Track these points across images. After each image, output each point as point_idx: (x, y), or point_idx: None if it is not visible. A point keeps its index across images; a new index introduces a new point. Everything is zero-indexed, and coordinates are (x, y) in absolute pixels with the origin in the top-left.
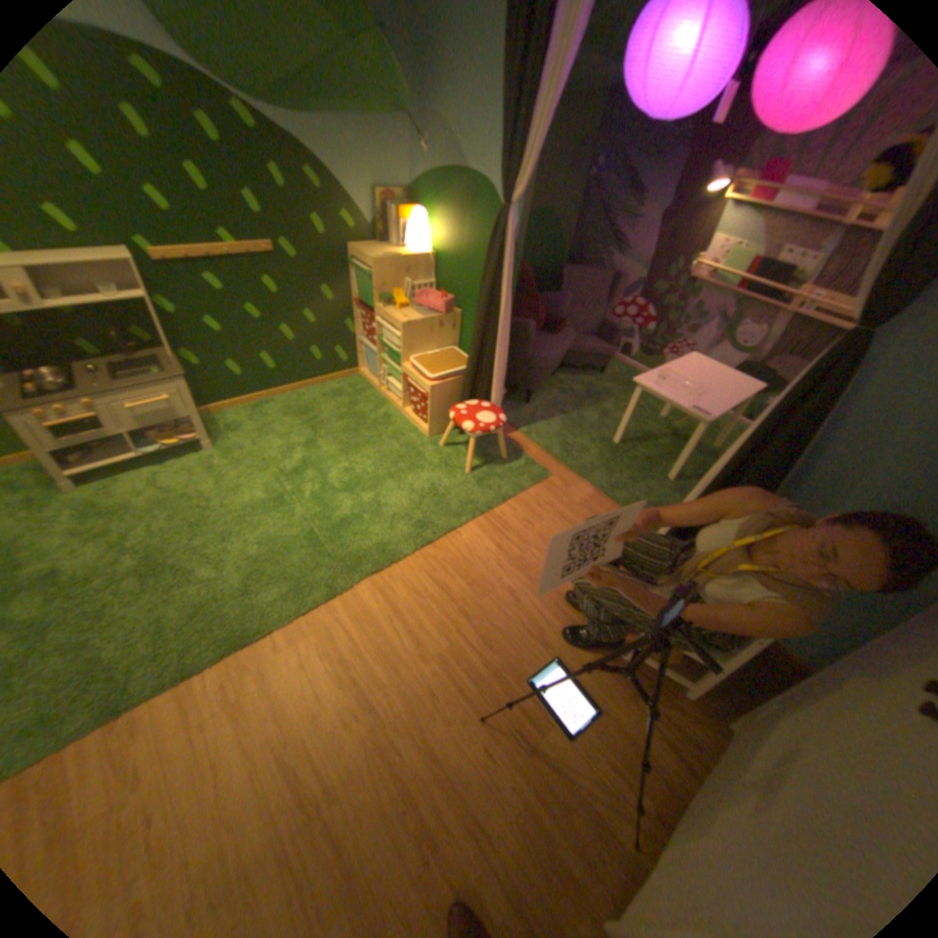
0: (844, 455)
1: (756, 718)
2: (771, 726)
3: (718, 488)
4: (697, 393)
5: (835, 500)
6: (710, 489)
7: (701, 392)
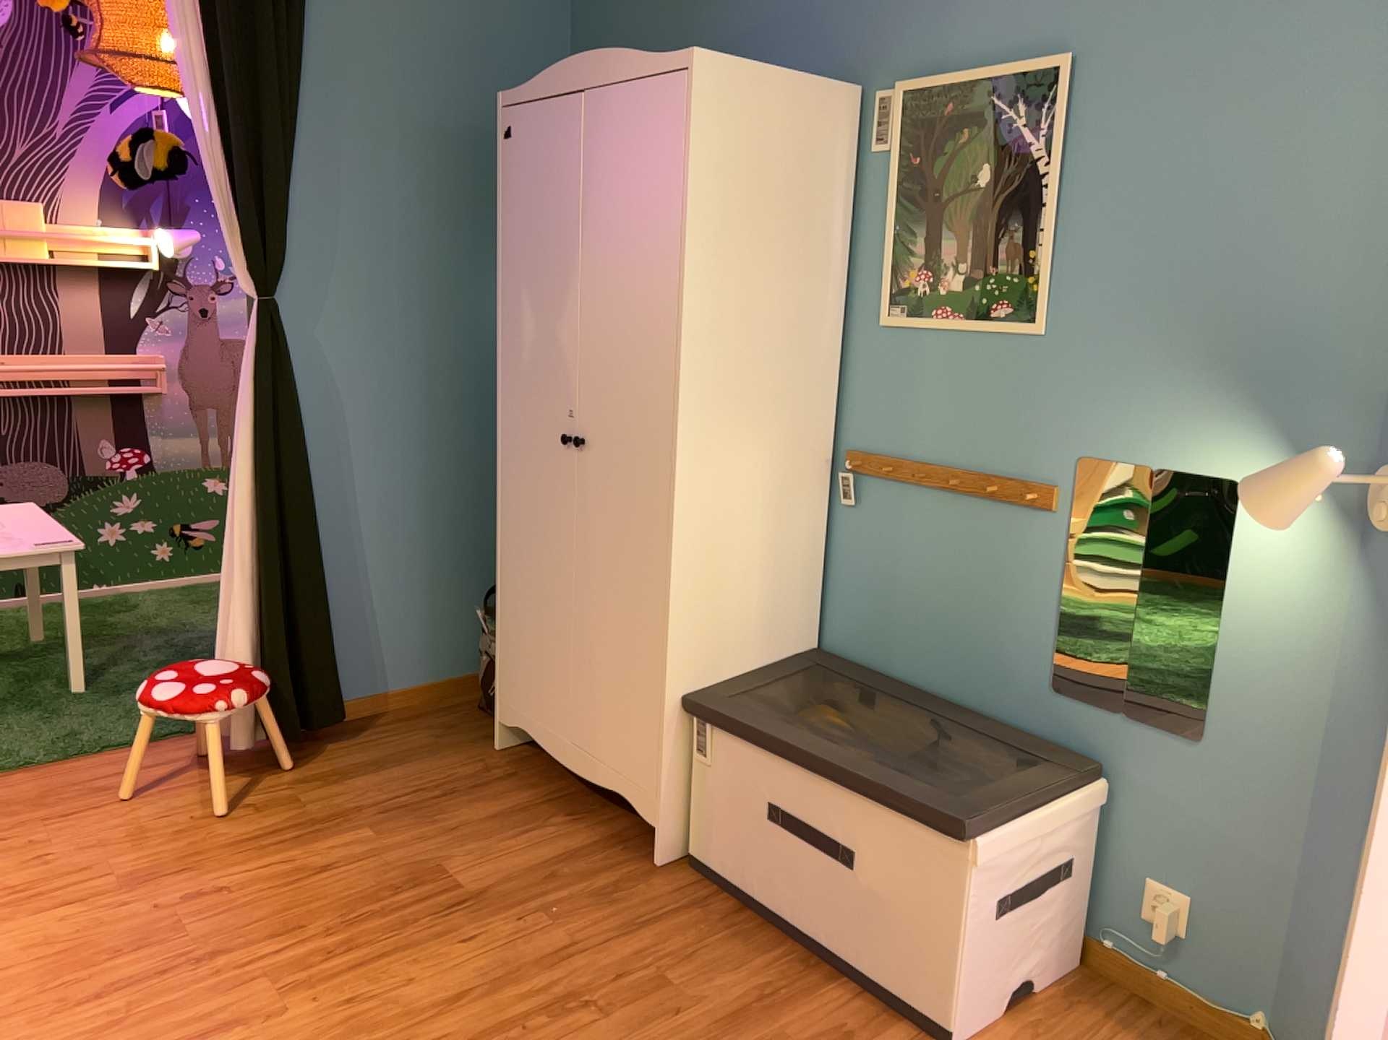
0: (319, 429)
1: (502, 687)
2: (521, 647)
3: (250, 544)
4: (7, 530)
5: (344, 478)
6: (261, 535)
7: (8, 528)
